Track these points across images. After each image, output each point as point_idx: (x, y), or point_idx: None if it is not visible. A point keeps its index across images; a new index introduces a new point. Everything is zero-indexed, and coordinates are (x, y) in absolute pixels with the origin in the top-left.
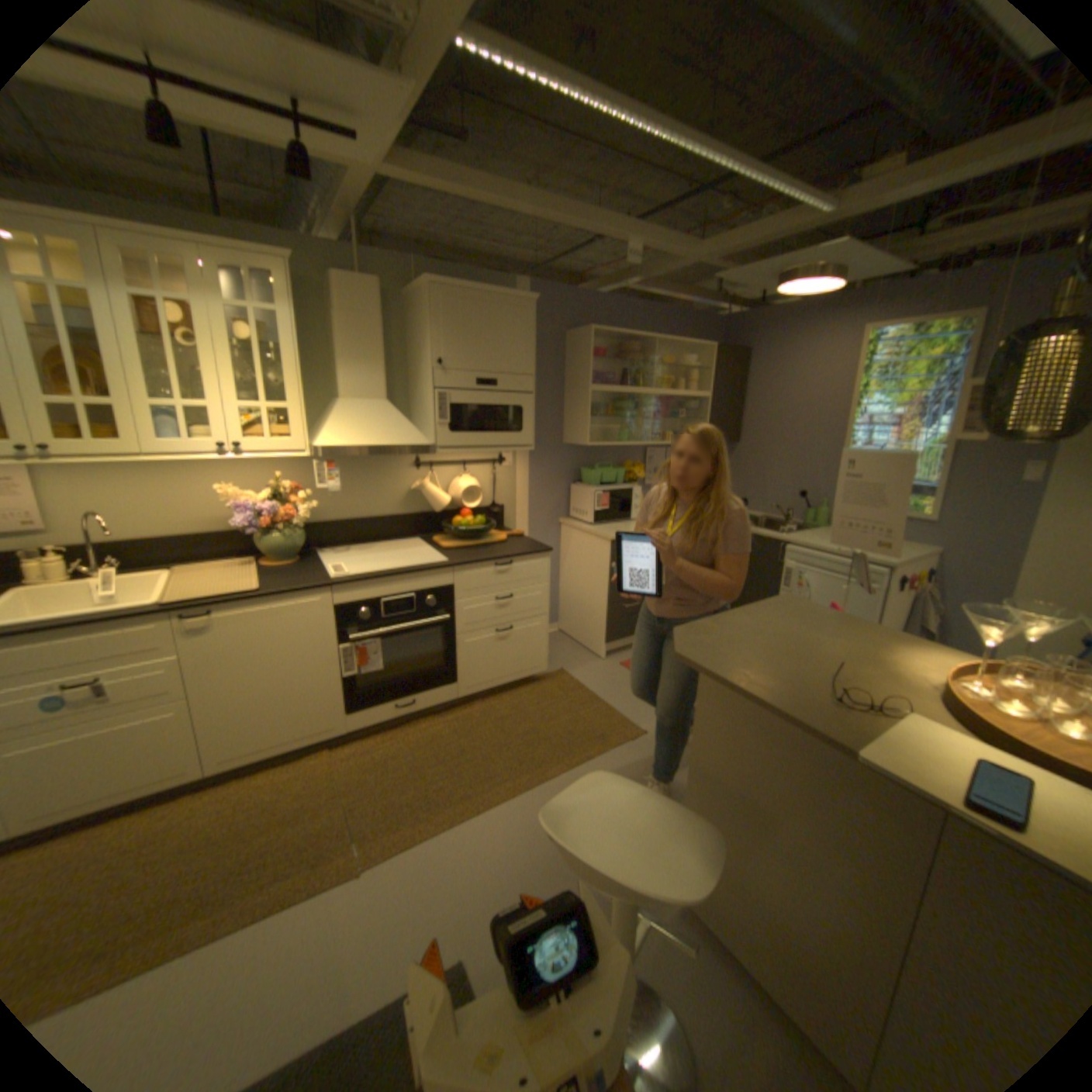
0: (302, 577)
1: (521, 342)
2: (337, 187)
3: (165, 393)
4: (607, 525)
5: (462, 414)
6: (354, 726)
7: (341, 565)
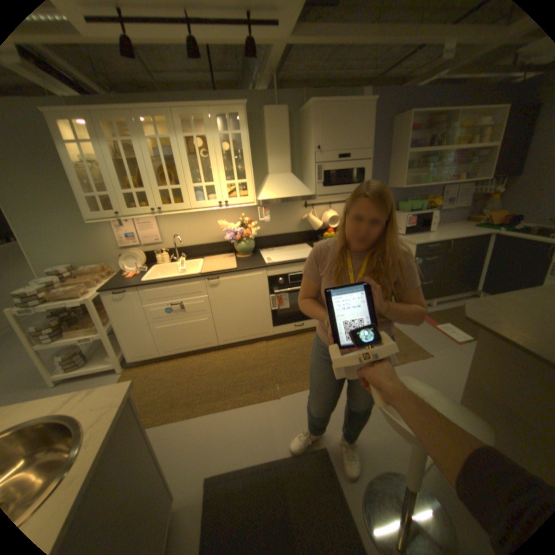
0: (254, 263)
1: (366, 128)
2: (267, 58)
3: (198, 181)
4: (414, 235)
5: (330, 176)
6: (276, 332)
7: (270, 257)
